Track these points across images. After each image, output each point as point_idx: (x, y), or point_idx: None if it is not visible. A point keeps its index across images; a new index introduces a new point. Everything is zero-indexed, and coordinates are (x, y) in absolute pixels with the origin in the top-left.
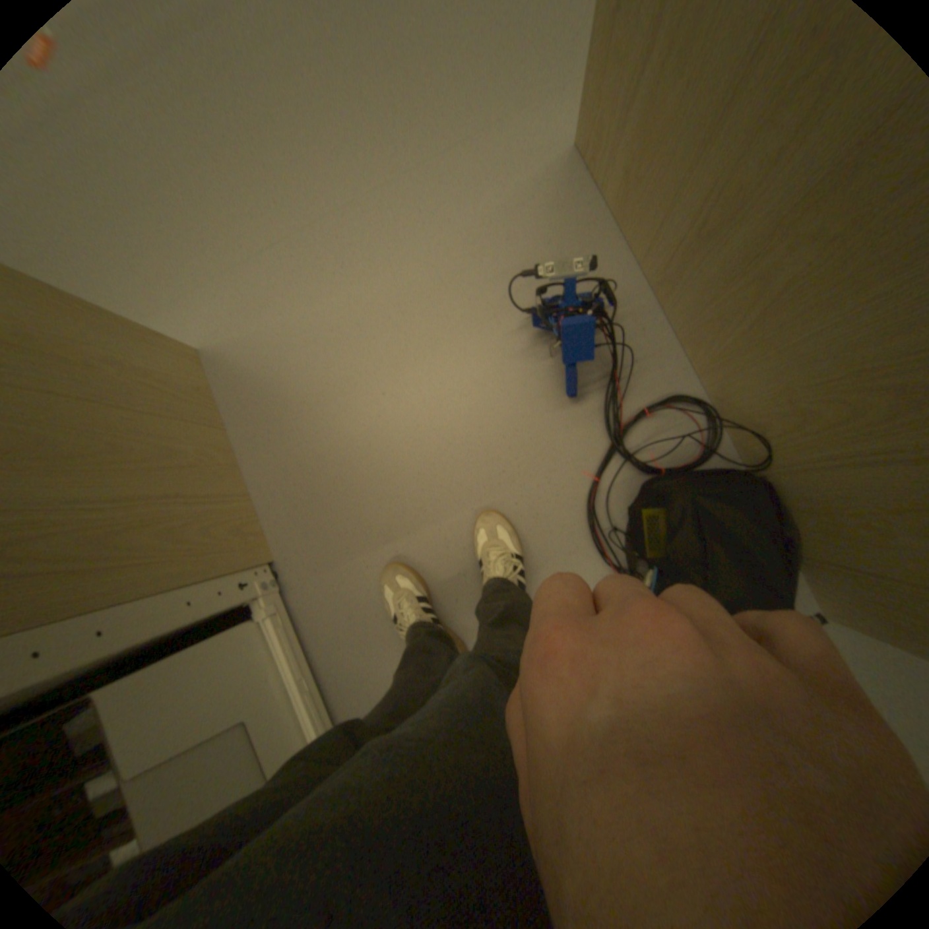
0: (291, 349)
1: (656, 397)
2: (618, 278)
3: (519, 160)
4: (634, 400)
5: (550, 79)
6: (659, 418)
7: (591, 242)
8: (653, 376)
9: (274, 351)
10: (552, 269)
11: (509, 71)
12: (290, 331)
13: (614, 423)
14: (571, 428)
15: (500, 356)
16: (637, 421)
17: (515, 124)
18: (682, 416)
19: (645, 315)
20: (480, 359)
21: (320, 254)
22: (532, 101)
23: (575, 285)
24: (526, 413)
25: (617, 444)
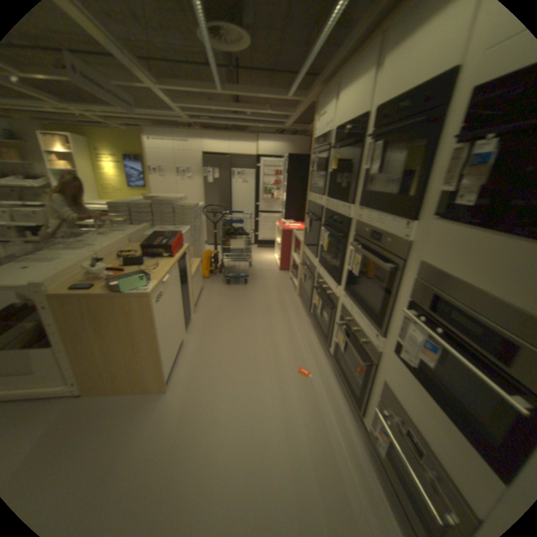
0: (132, 429)
1: None
2: None
3: None
4: None
5: None
6: None
7: None
8: None
9: (138, 422)
10: None
11: None
12: (139, 431)
13: None
14: None
15: None
16: None
17: None
18: None
19: None
20: None
21: (154, 454)
22: None
23: None
24: None
25: None
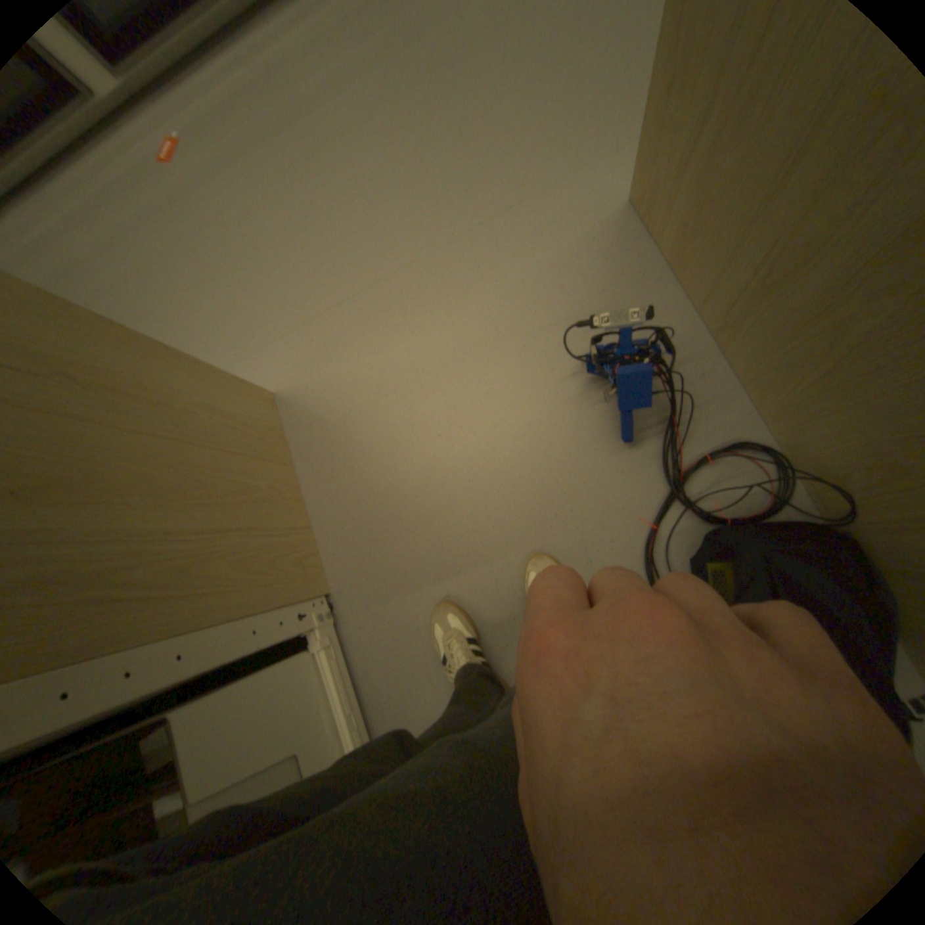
0: (357, 393)
1: (720, 444)
2: (676, 324)
3: (575, 217)
4: (695, 446)
5: (605, 143)
6: (723, 466)
7: (648, 291)
8: (716, 422)
9: (342, 396)
10: (607, 317)
11: (565, 139)
12: (357, 377)
13: (674, 470)
14: (627, 474)
15: (554, 401)
16: (698, 468)
17: (571, 185)
18: (749, 464)
19: (705, 360)
20: (534, 404)
21: (387, 308)
22: (588, 164)
23: (631, 332)
24: (581, 457)
25: (677, 492)
